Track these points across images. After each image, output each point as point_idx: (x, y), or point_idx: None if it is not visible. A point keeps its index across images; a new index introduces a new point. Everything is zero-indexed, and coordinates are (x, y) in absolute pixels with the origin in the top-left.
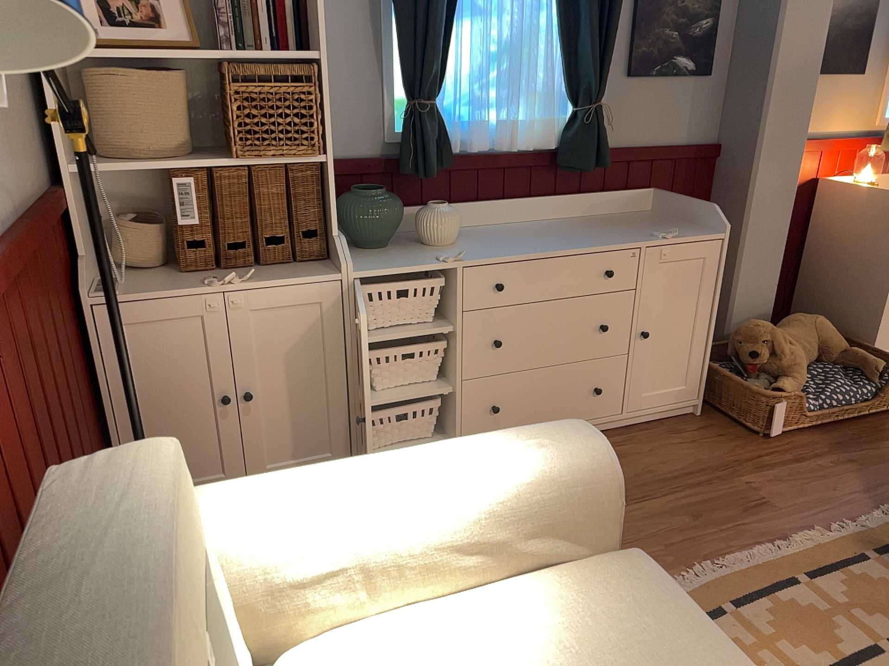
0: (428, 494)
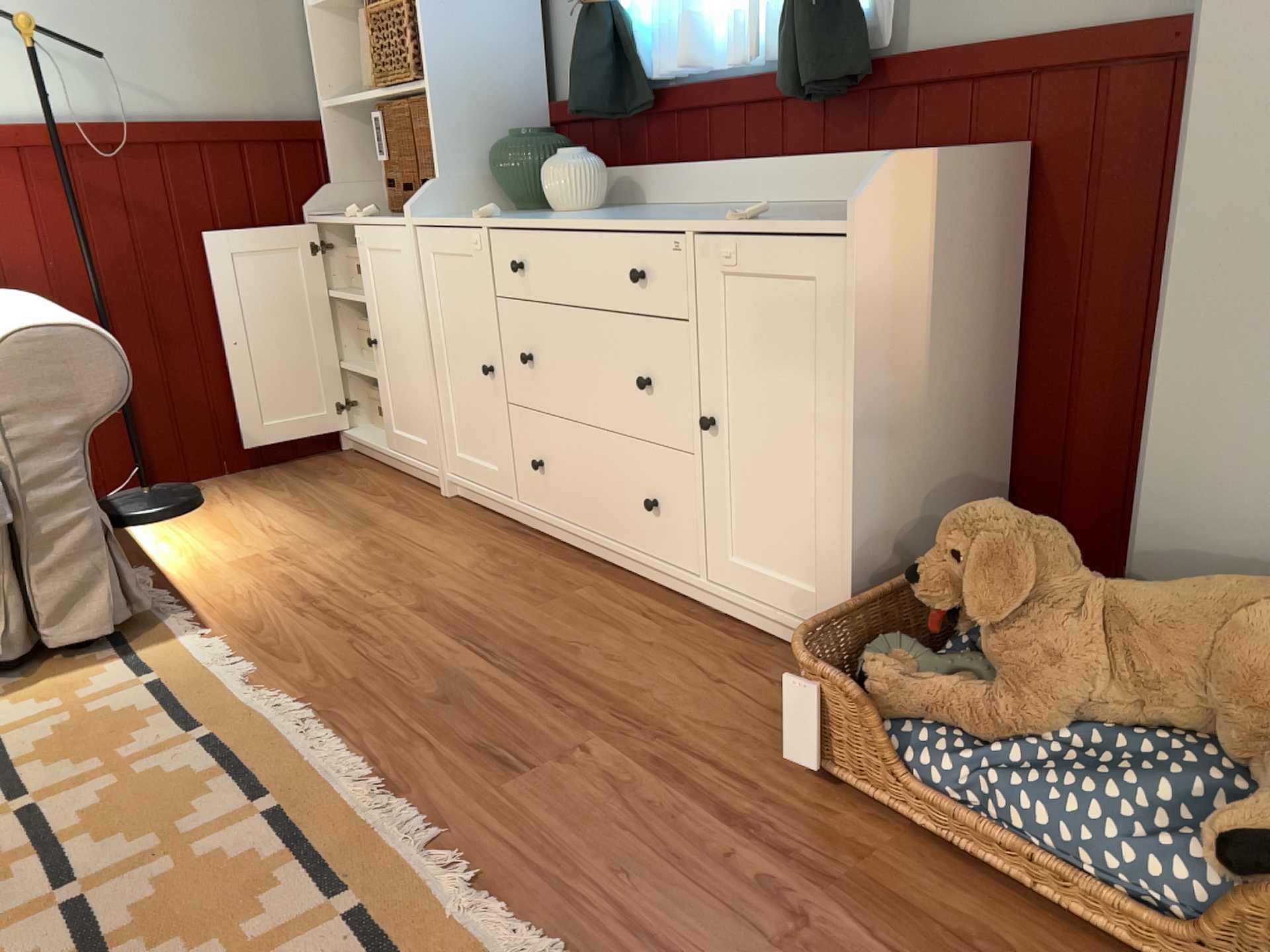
0: None
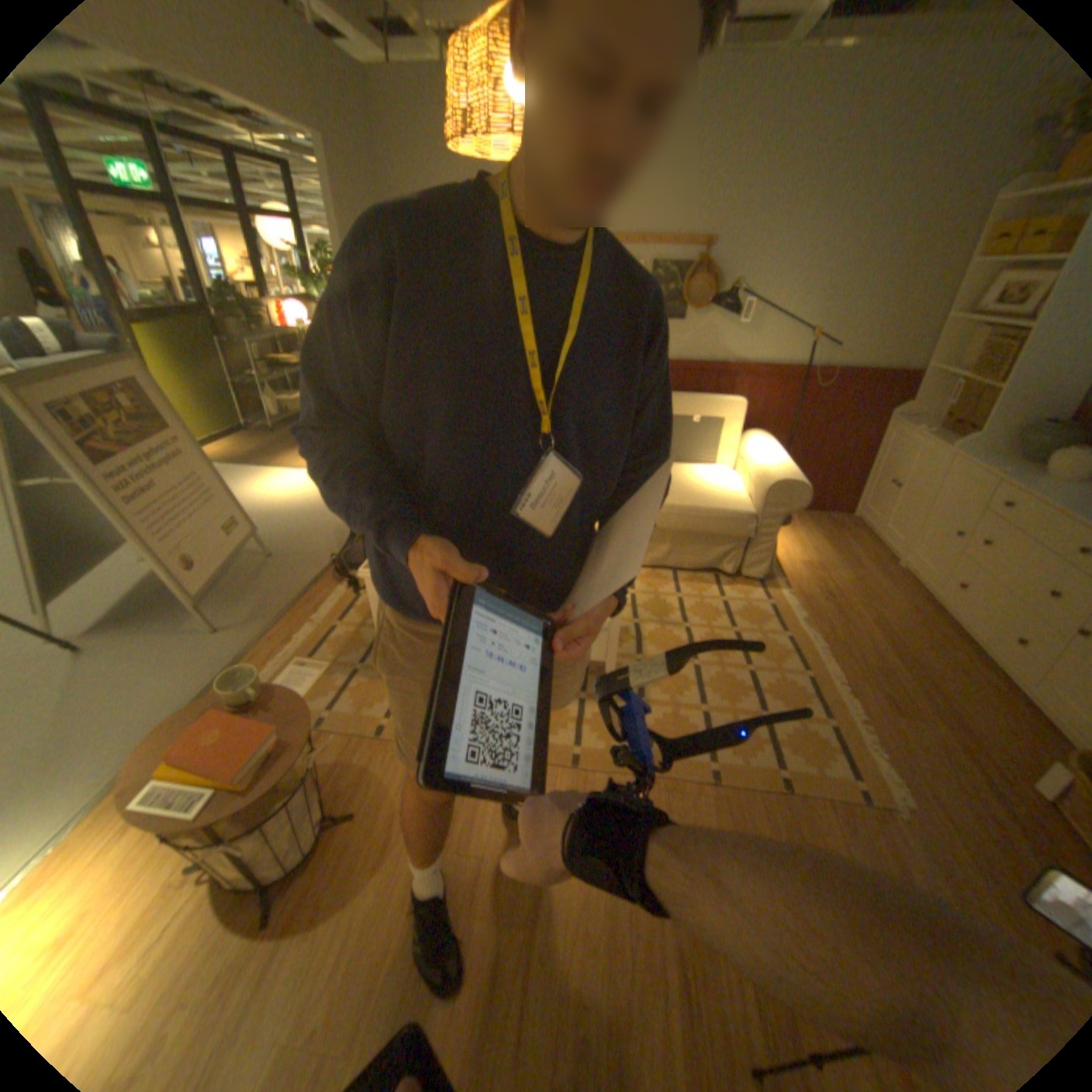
0: (761, 458)
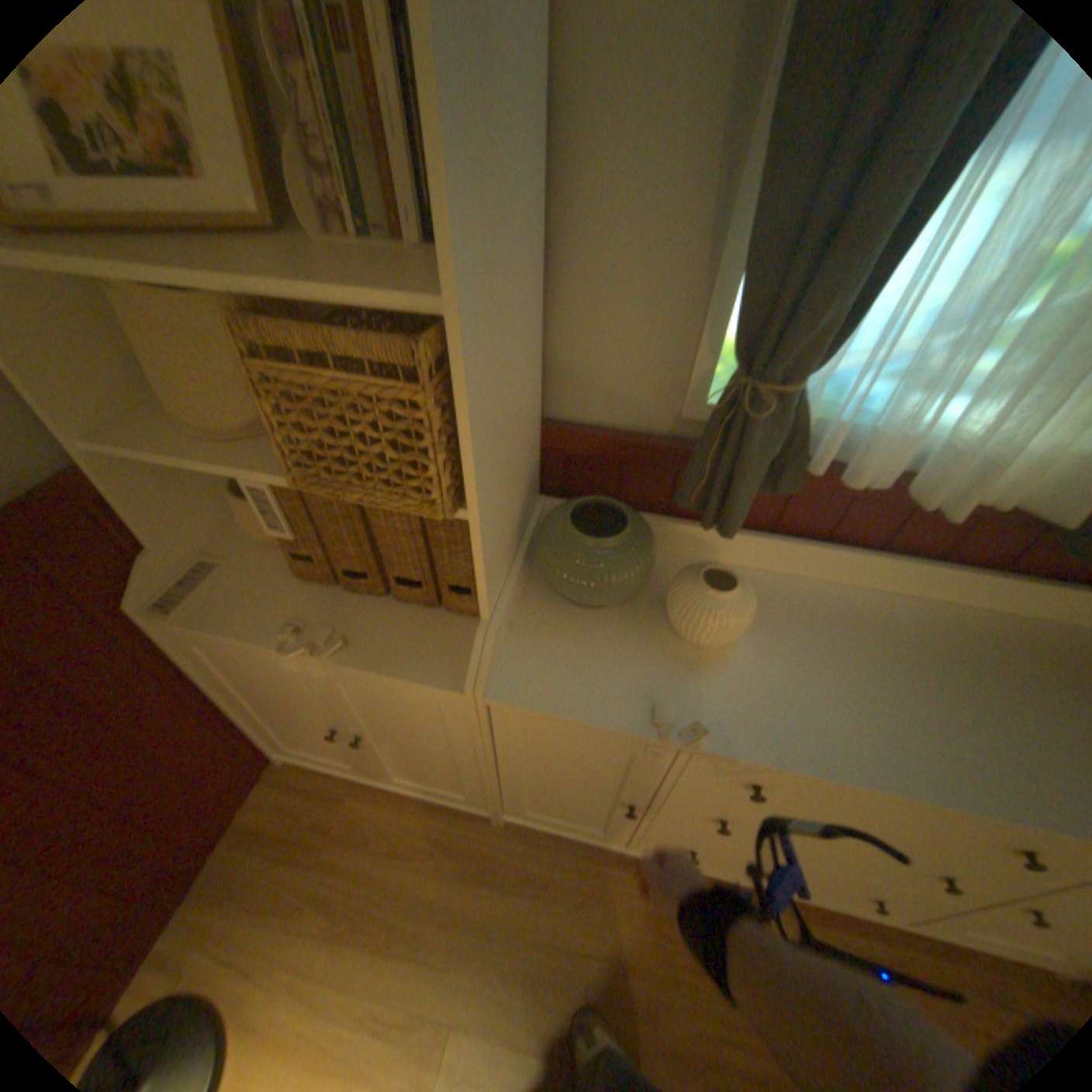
0: None
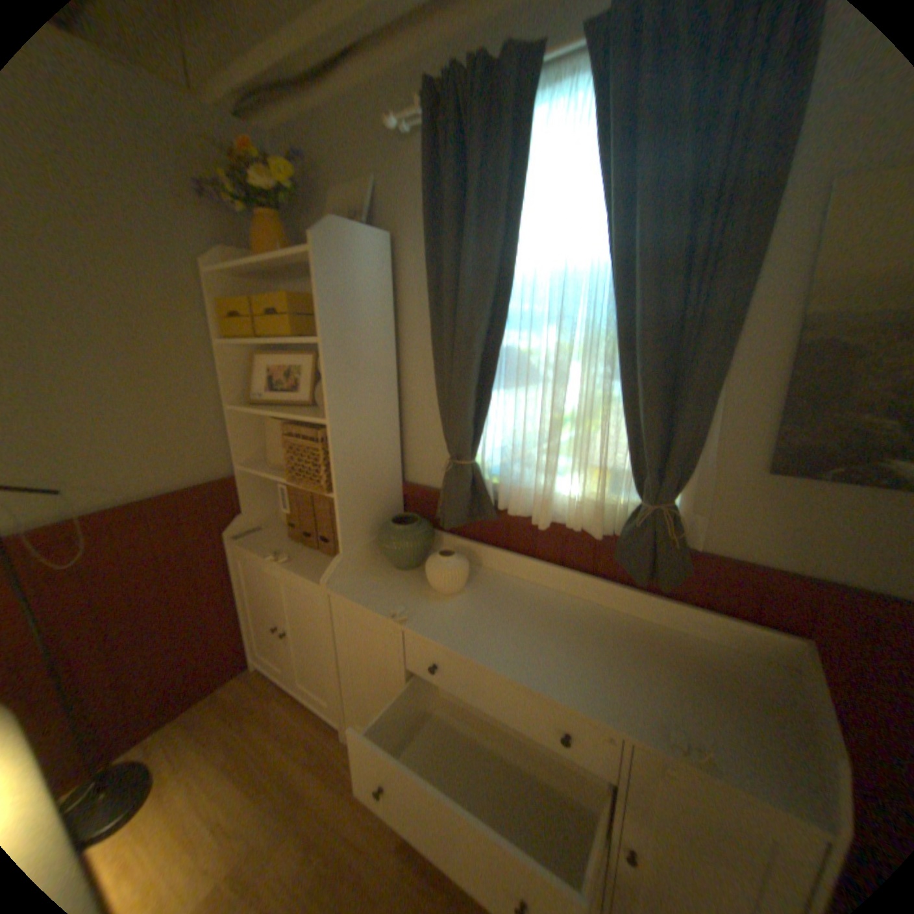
0: None
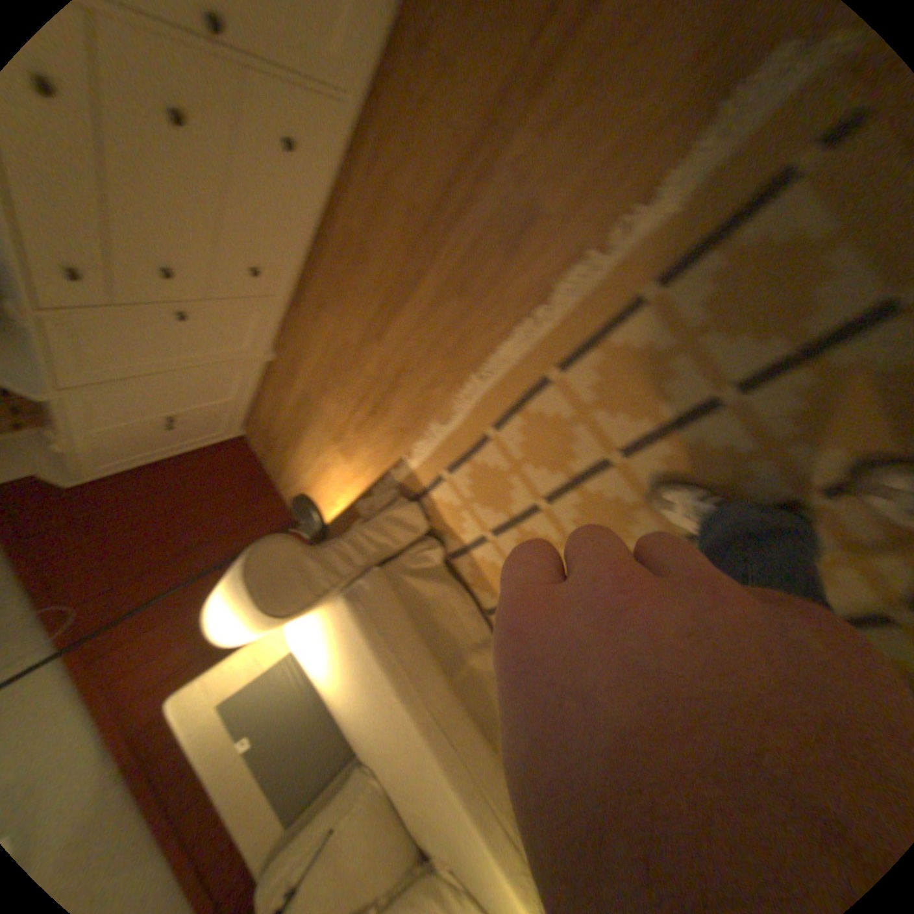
0: (237, 631)
